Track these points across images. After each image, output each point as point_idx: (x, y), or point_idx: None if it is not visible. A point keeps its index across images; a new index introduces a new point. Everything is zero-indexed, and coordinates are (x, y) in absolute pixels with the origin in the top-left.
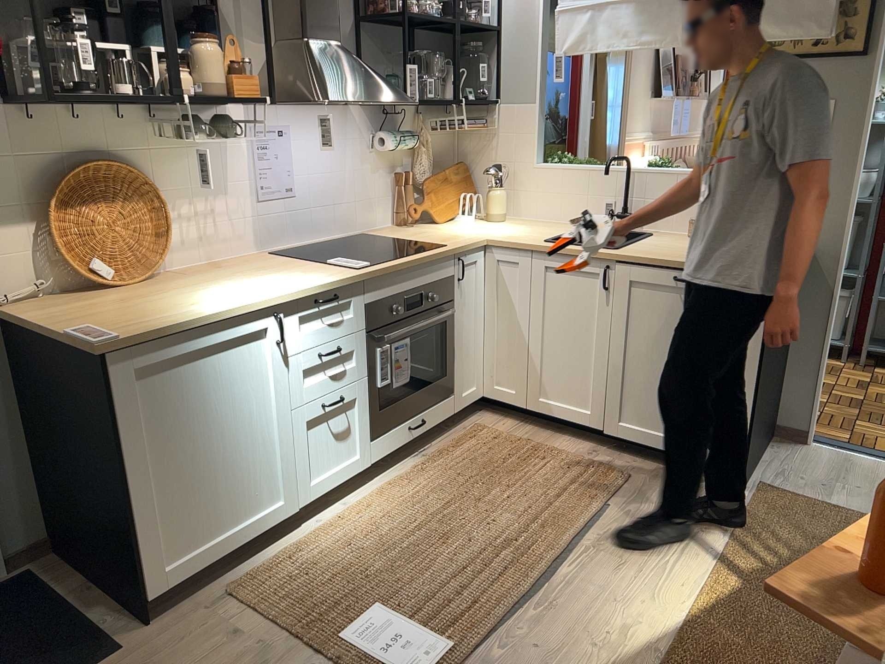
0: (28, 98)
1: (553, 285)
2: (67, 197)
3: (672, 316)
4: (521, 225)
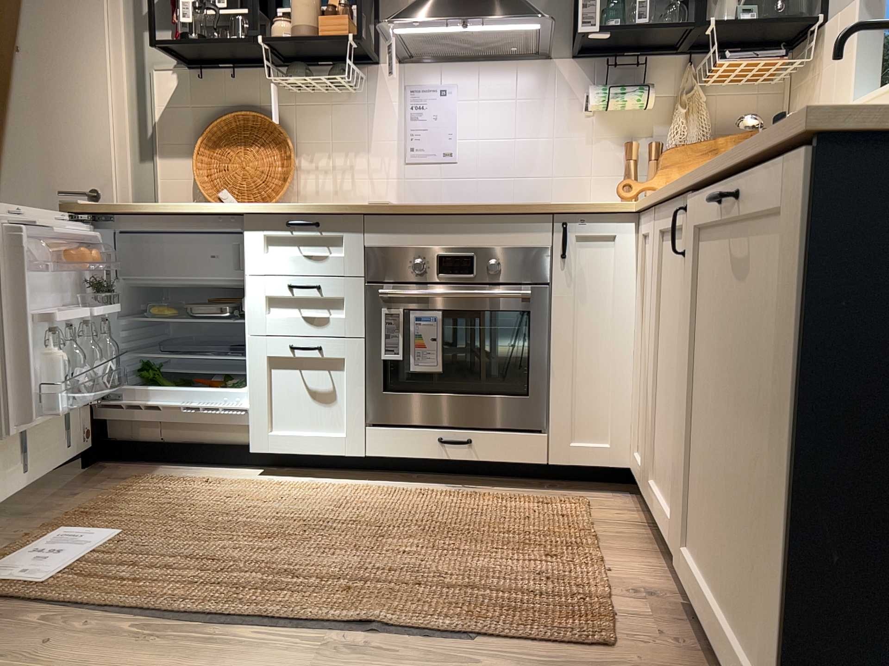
0: (199, 63)
1: (668, 267)
2: (217, 139)
3: (733, 301)
4: None
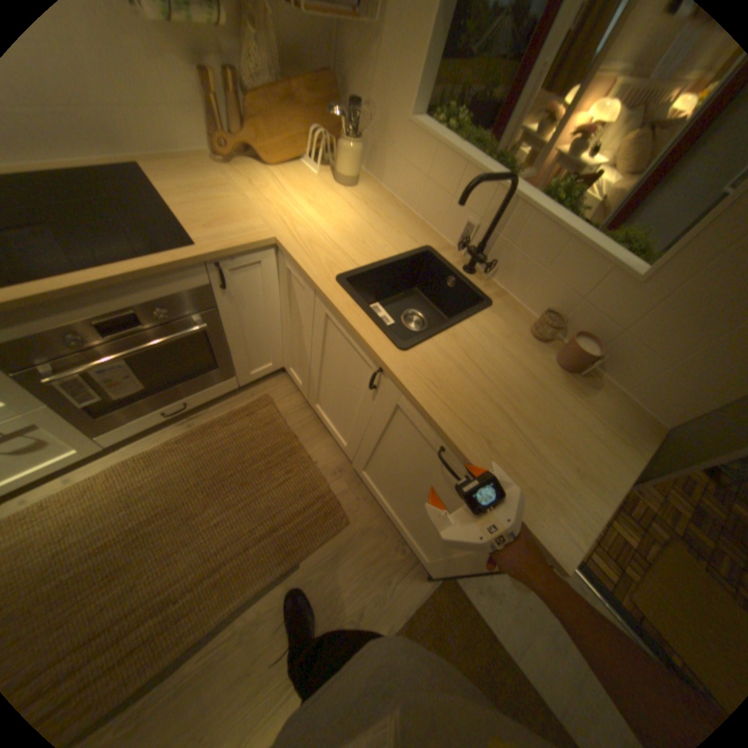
0: None
1: (332, 336)
2: None
3: (425, 464)
4: (363, 206)
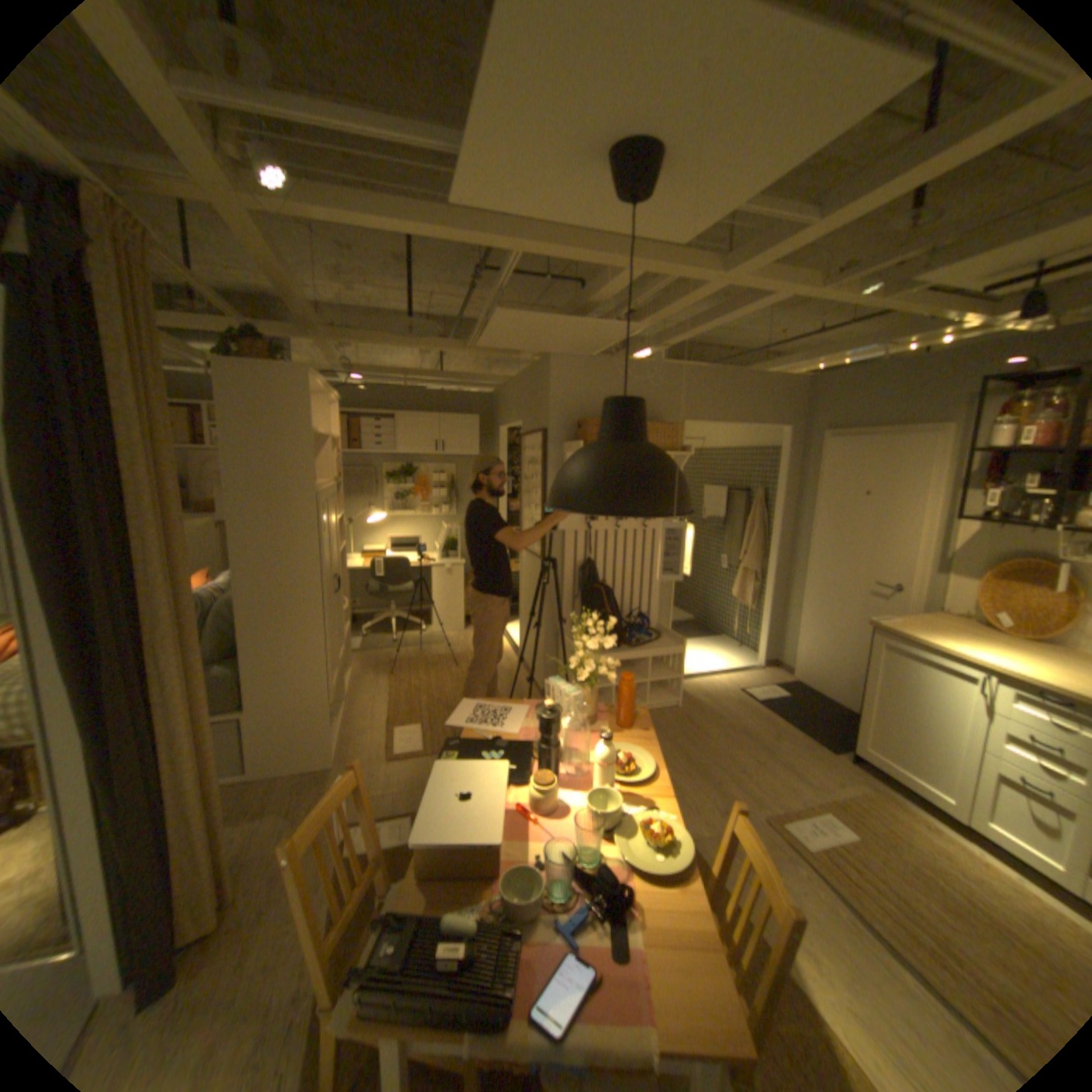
0: (1003, 517)
1: None
2: (1006, 573)
3: None
4: None
